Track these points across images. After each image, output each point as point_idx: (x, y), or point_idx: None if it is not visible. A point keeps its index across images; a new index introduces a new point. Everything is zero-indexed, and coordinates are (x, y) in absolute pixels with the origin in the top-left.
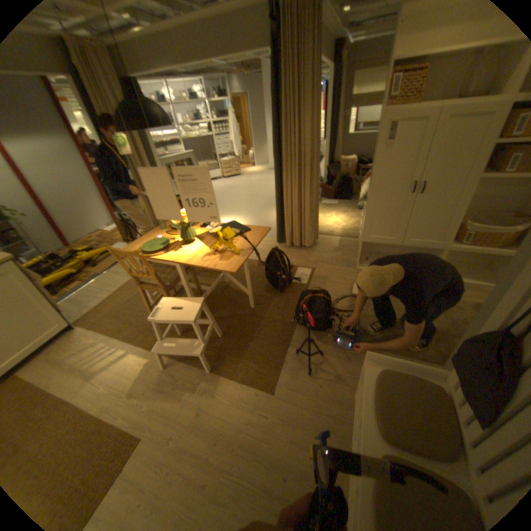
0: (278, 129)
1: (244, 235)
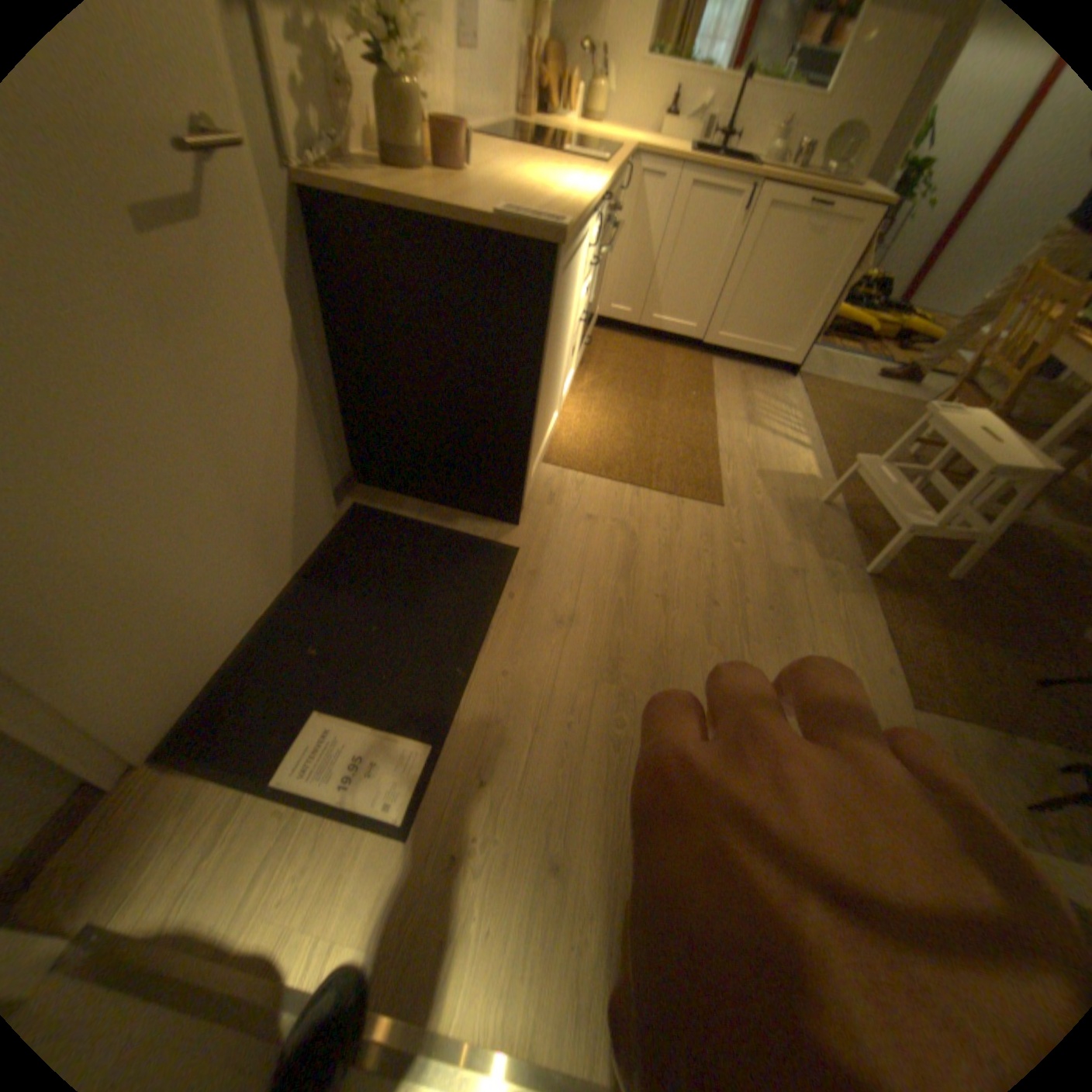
0: None
1: None
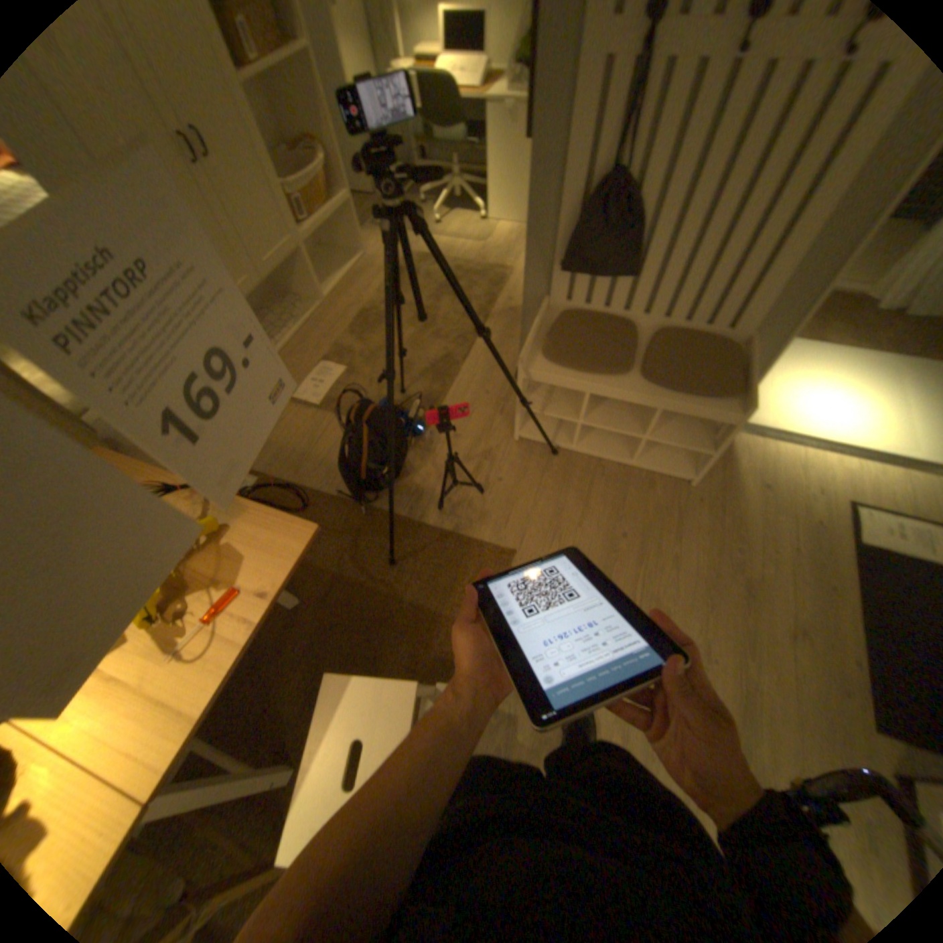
0: None
1: None
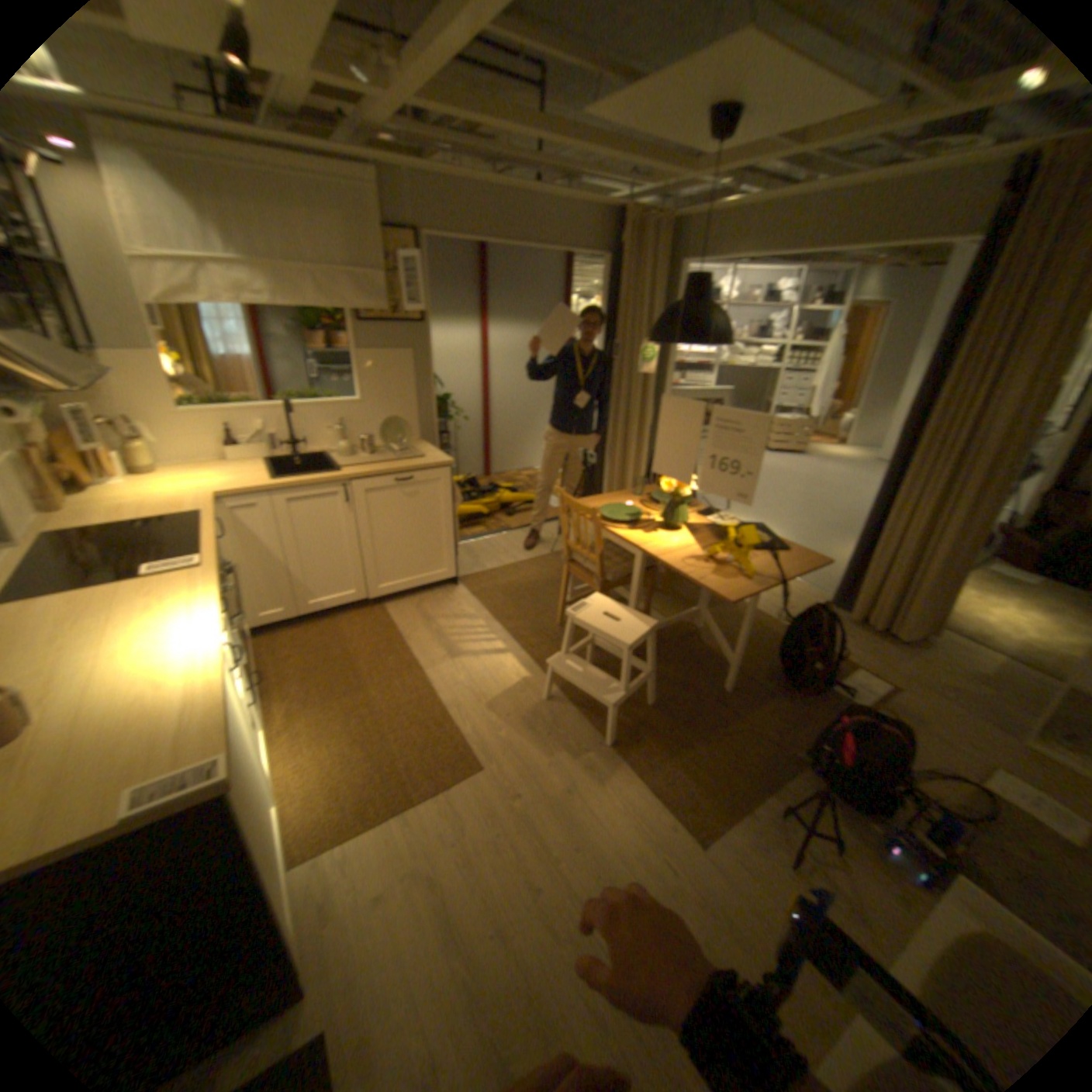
0: (935, 385)
1: (772, 553)
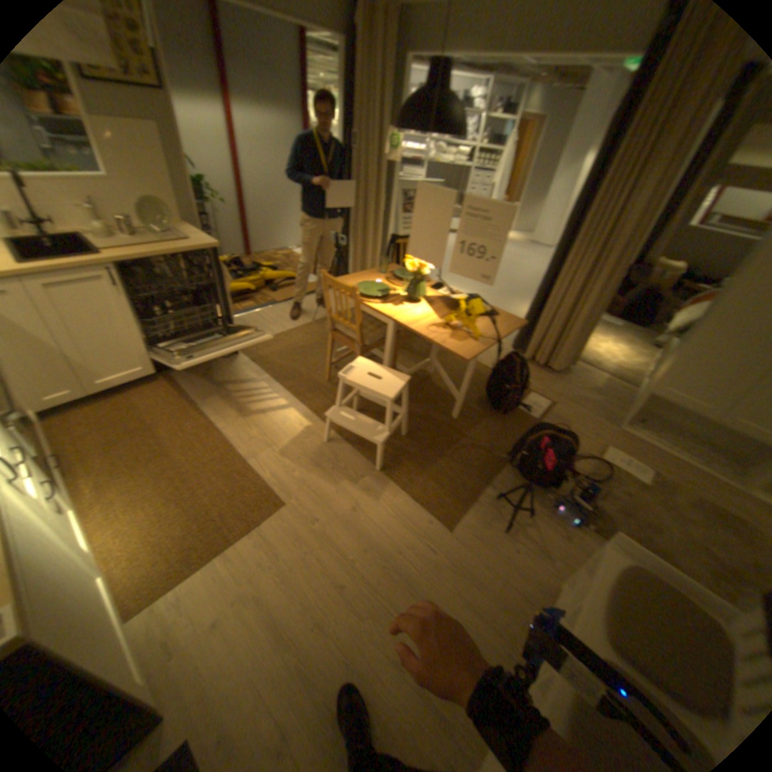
0: (592, 184)
1: (486, 318)
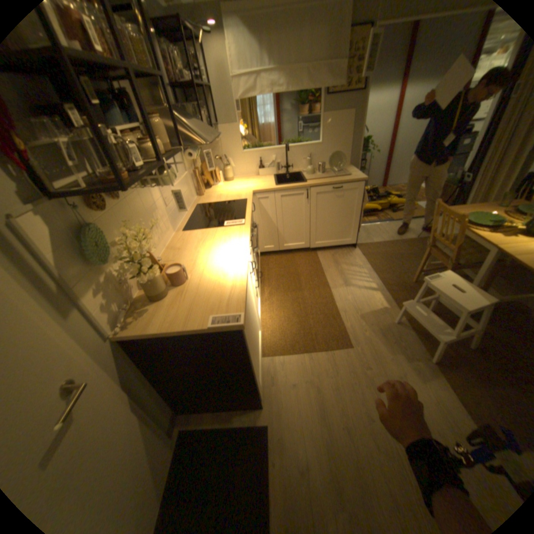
0: None
1: None
